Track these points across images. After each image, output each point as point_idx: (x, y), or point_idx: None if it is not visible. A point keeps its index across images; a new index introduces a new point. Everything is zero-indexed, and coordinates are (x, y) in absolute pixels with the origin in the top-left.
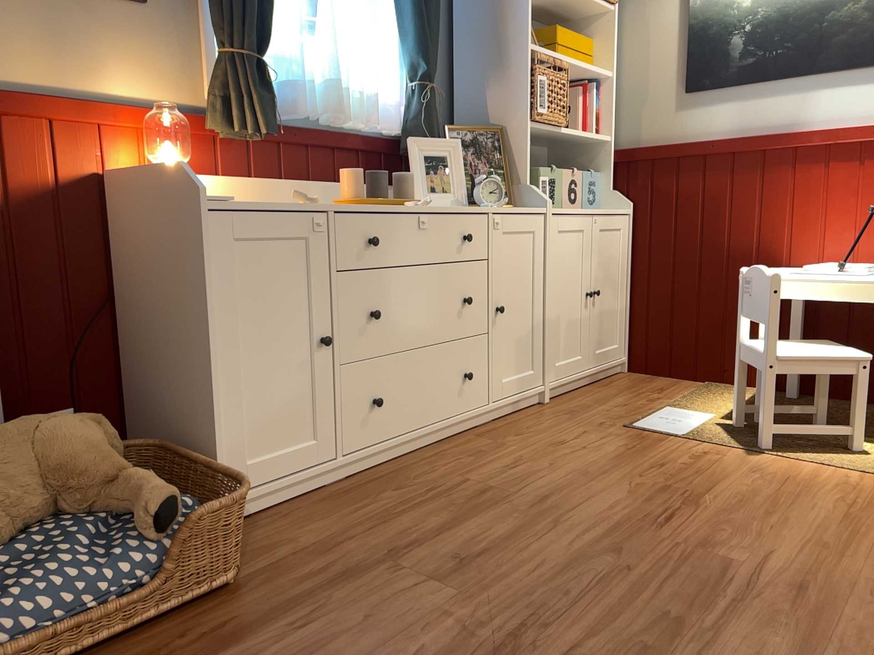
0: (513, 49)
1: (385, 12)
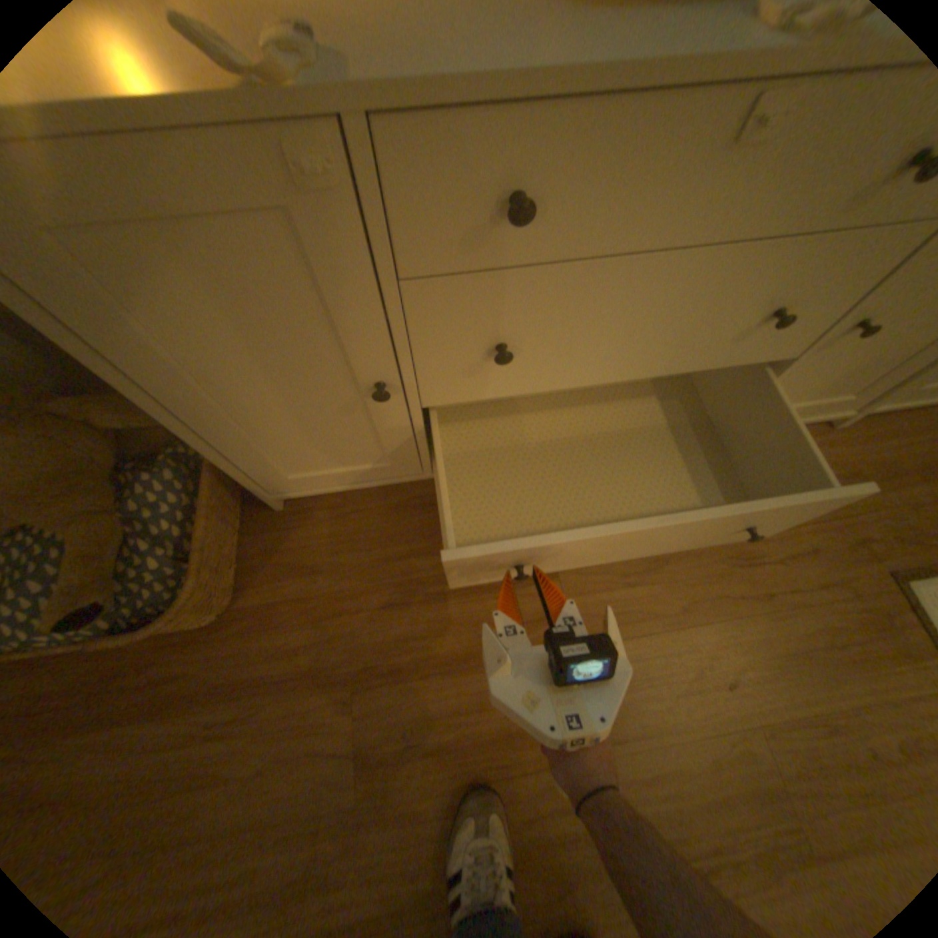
0: None
1: None
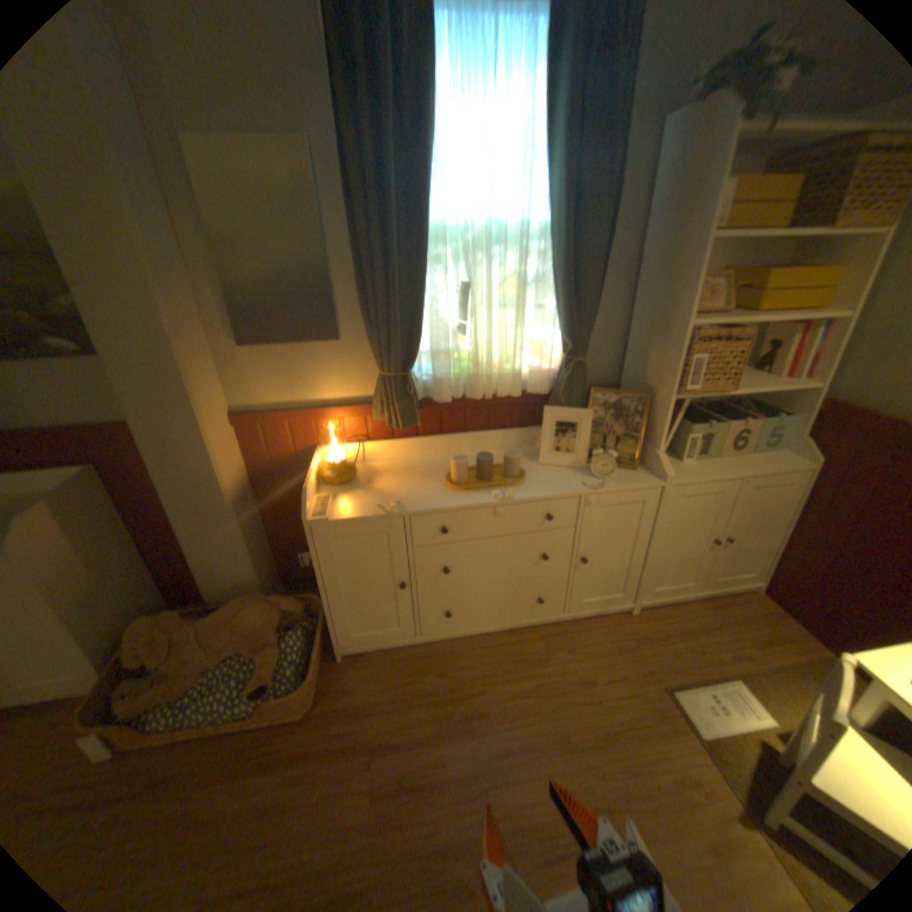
0: (675, 323)
1: (546, 293)
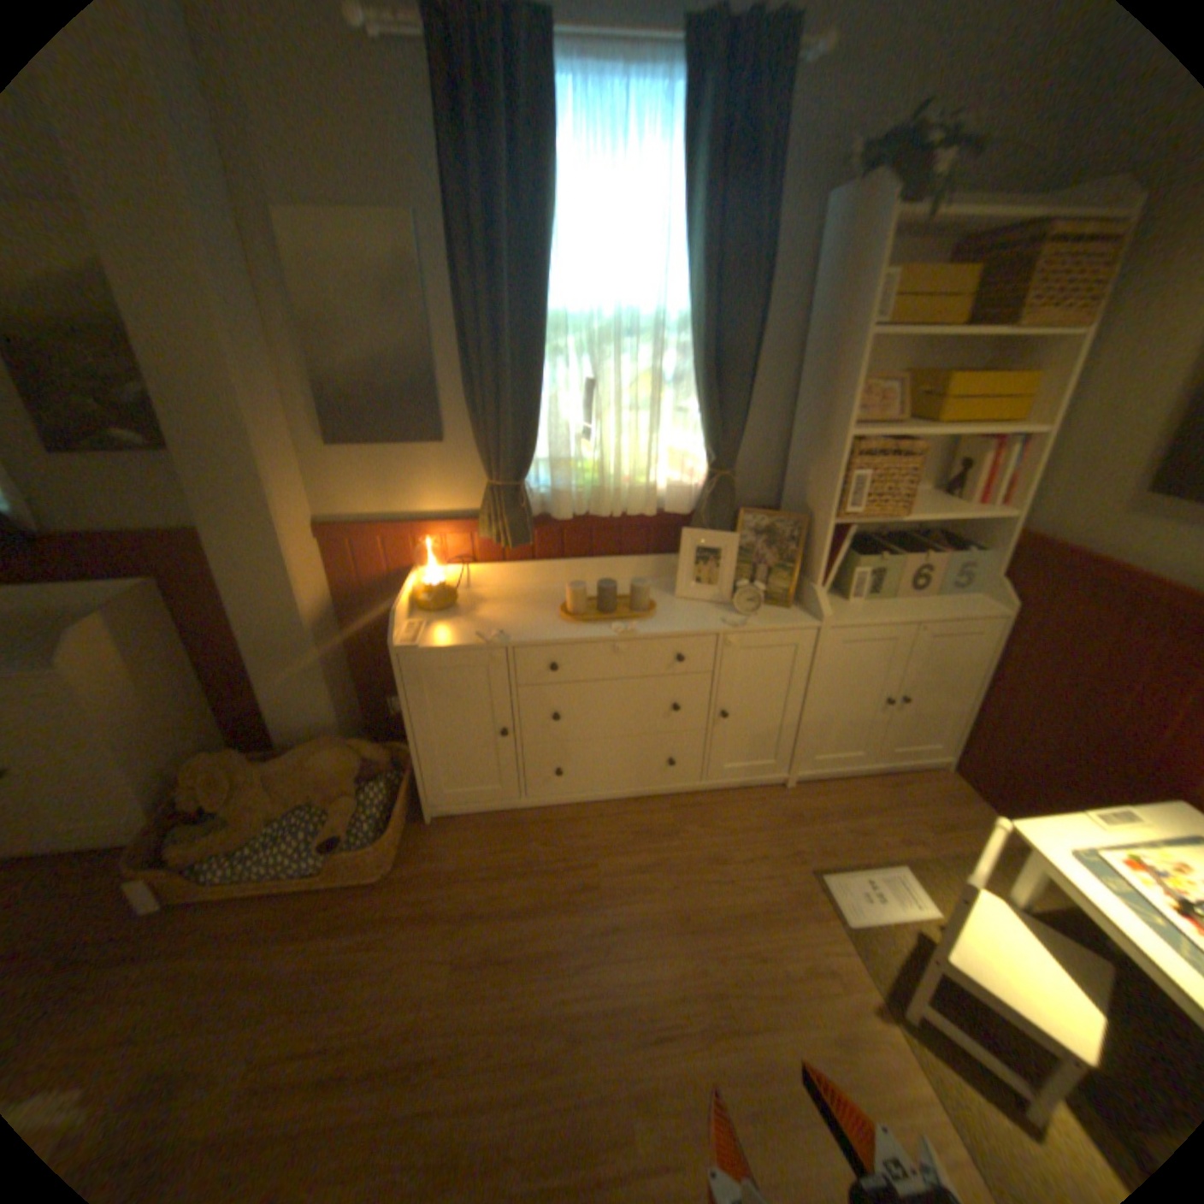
0: (835, 433)
1: (688, 393)
